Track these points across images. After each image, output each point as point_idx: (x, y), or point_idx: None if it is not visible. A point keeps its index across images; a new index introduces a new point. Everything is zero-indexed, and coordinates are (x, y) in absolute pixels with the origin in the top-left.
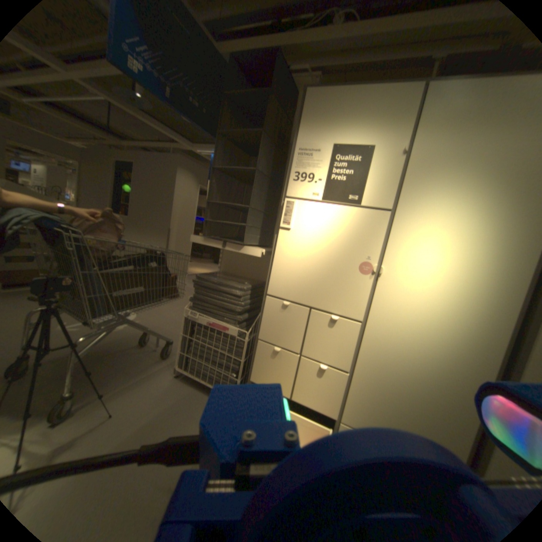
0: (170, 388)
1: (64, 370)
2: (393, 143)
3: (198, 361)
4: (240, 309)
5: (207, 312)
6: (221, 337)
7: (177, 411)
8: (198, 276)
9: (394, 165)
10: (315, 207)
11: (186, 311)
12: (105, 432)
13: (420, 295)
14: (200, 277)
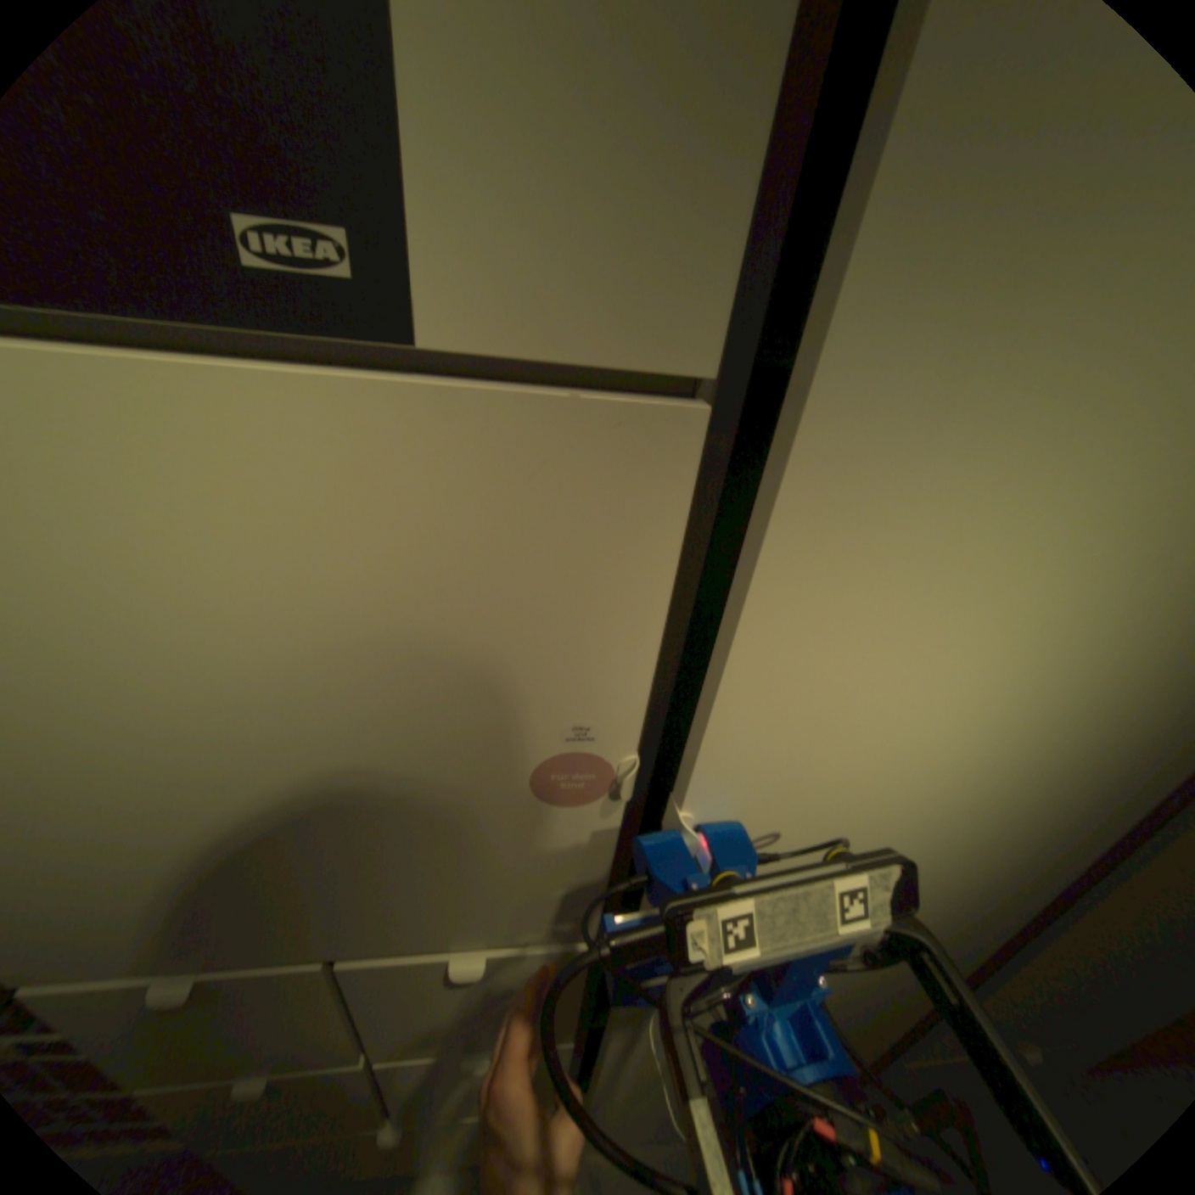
0: None
1: None
2: None
3: None
4: None
5: None
6: None
7: None
8: None
9: None
10: None
11: None
12: None
13: (846, 816)
14: None
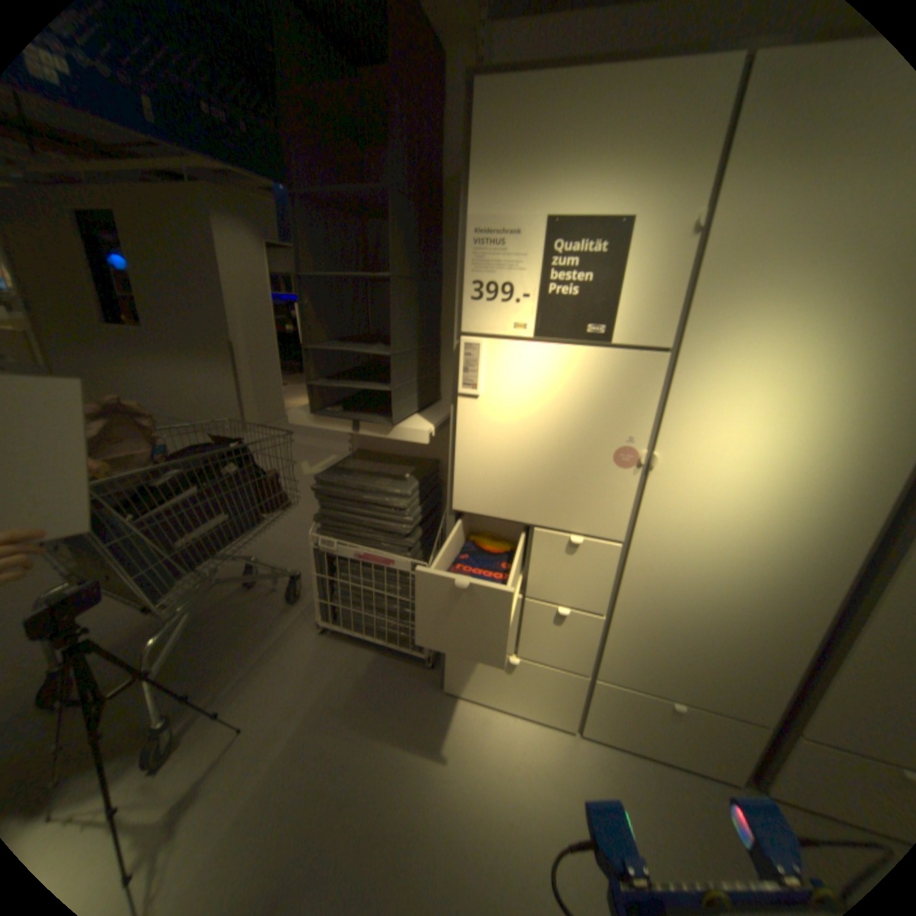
0: (319, 652)
1: (136, 662)
2: (675, 207)
3: (353, 608)
4: (408, 527)
5: (352, 534)
6: (385, 572)
7: (340, 692)
8: (319, 477)
9: (677, 255)
10: (523, 349)
11: (314, 537)
12: (240, 756)
13: (723, 495)
14: (325, 479)
